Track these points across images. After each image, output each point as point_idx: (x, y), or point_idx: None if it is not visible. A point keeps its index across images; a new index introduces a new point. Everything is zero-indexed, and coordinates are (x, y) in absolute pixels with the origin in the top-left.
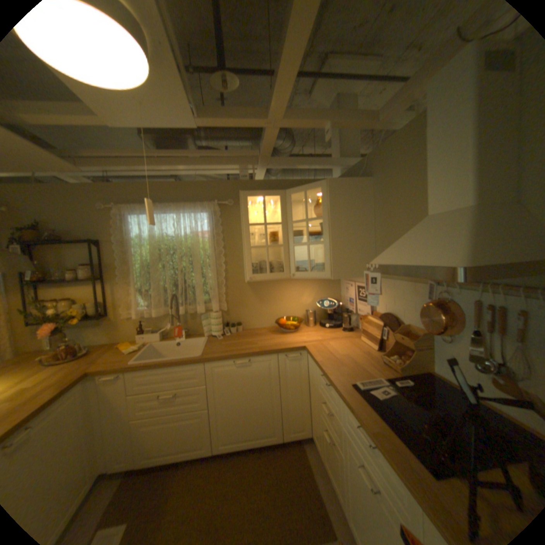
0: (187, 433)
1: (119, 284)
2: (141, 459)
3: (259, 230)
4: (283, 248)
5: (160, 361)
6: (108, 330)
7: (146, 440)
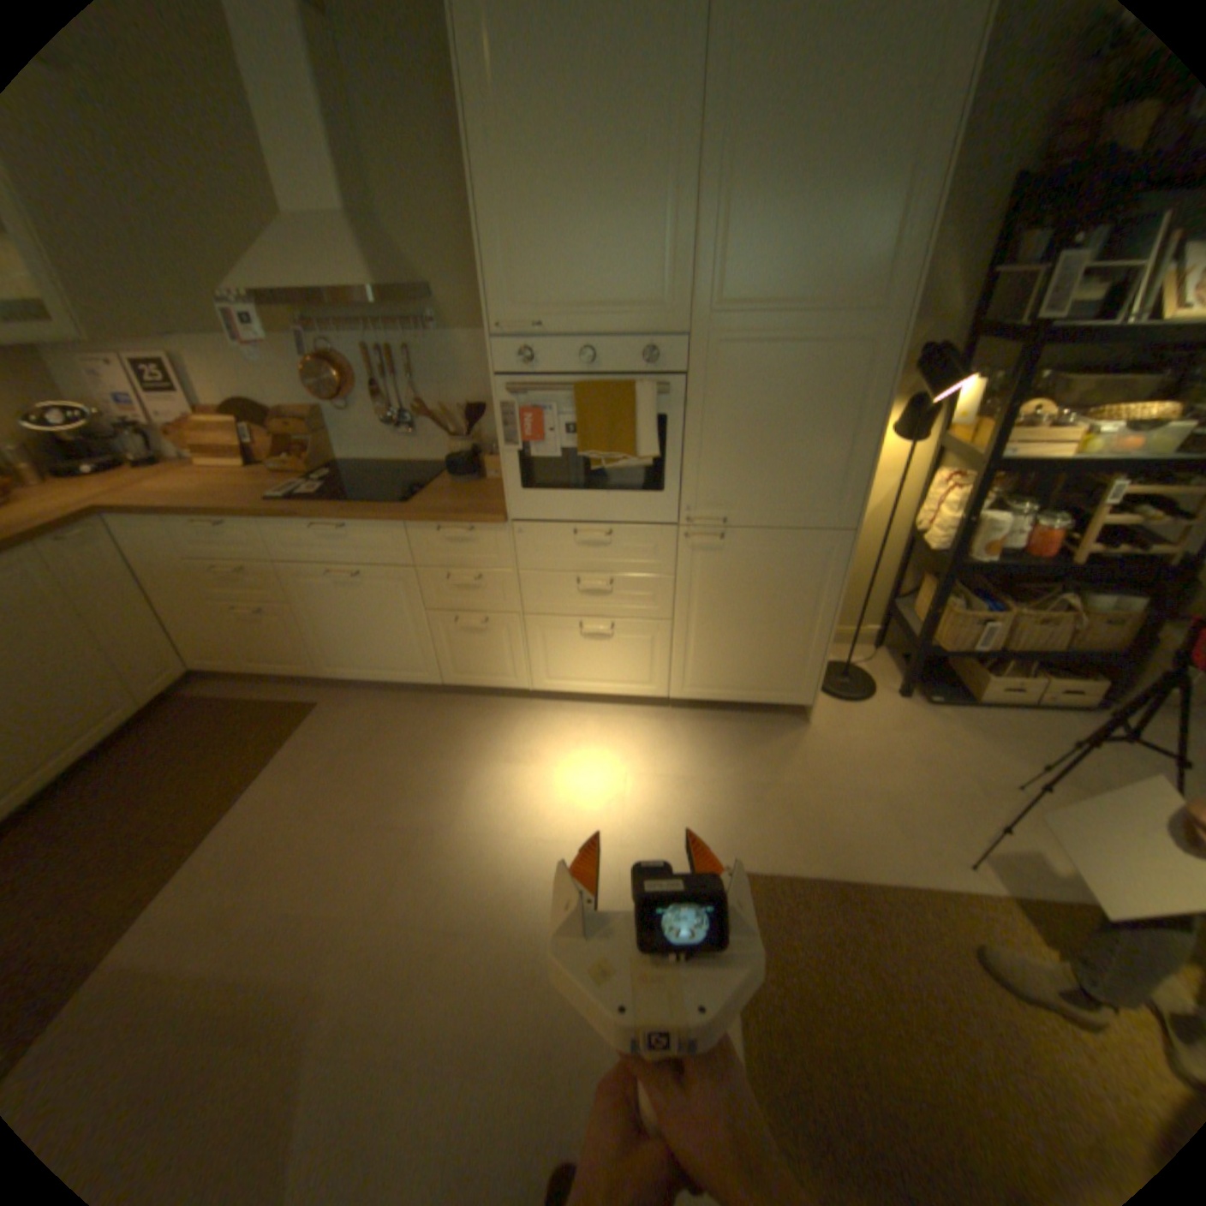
0: None
1: None
2: None
3: None
4: None
5: None
6: None
7: None
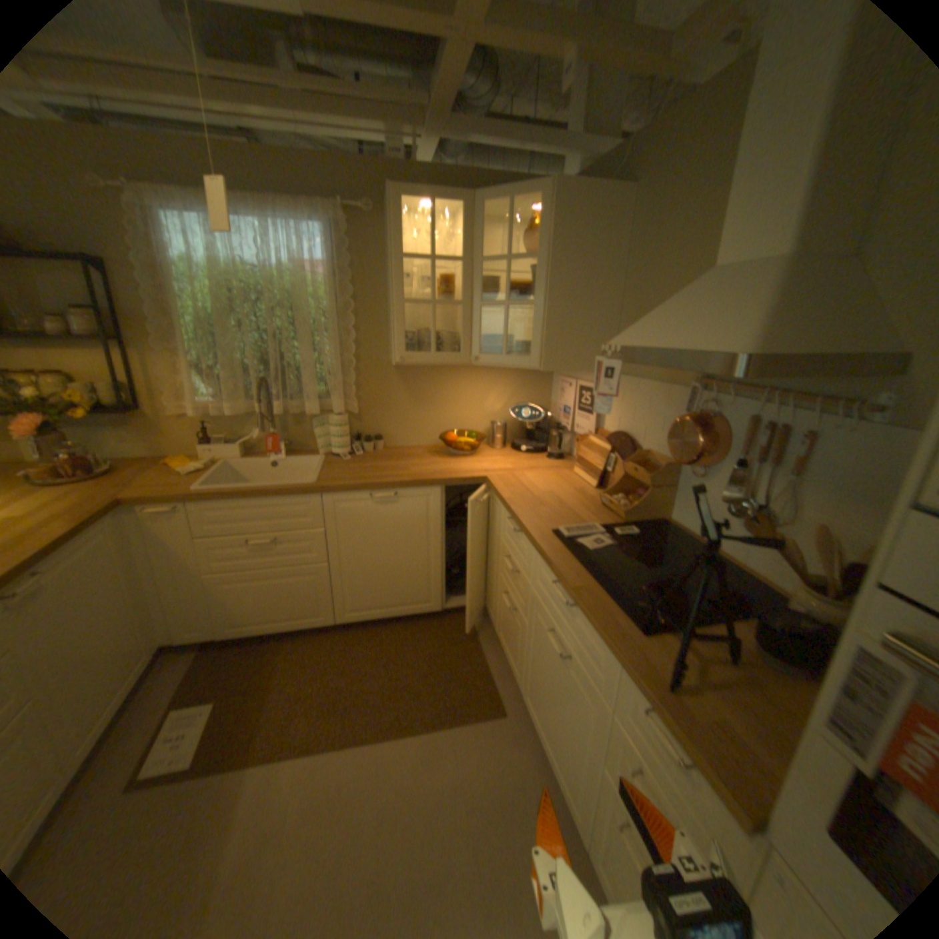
0: (296, 594)
1: (155, 350)
2: (225, 626)
3: (420, 269)
4: (462, 308)
5: (246, 486)
6: (144, 432)
7: (231, 601)
